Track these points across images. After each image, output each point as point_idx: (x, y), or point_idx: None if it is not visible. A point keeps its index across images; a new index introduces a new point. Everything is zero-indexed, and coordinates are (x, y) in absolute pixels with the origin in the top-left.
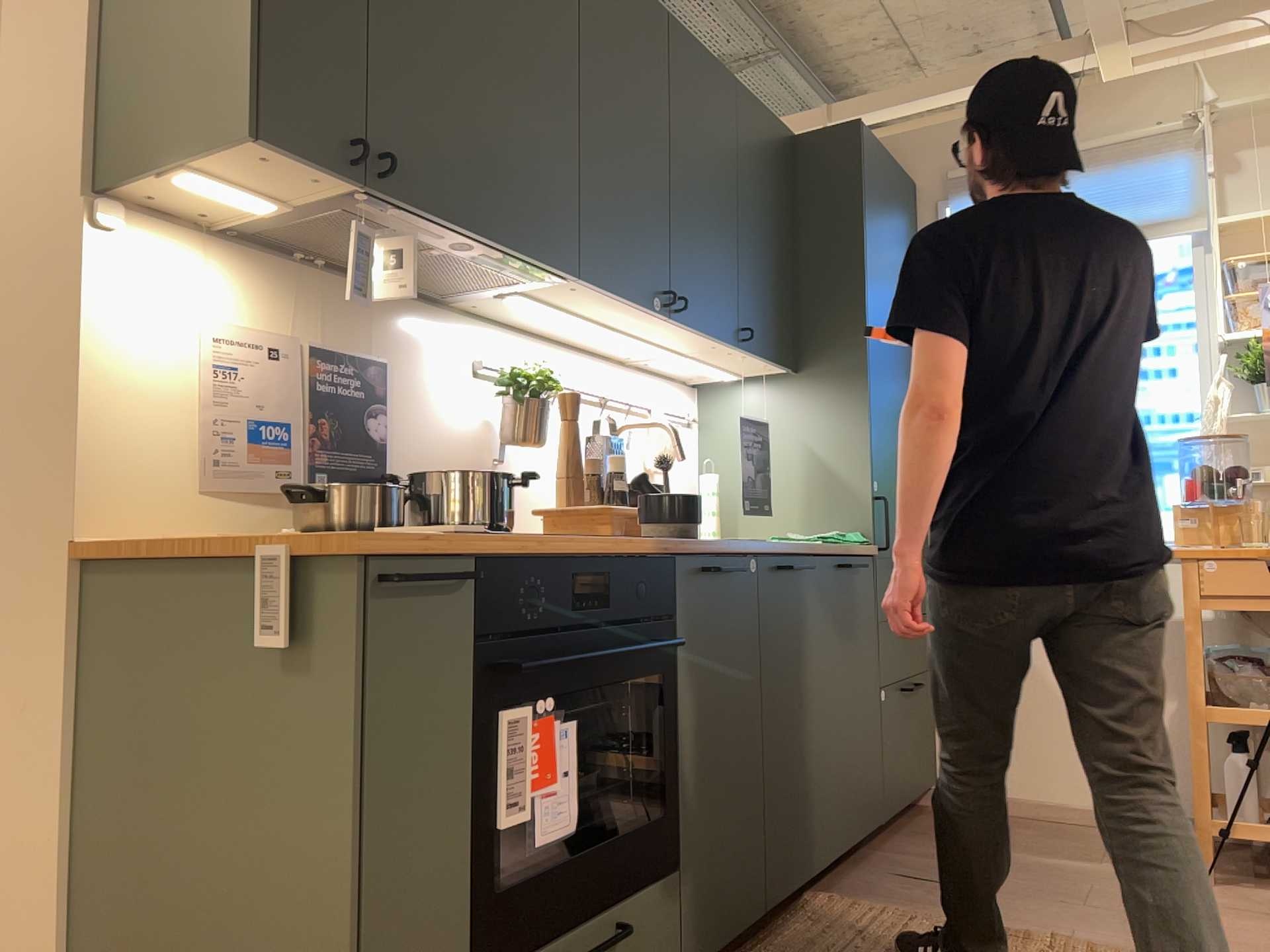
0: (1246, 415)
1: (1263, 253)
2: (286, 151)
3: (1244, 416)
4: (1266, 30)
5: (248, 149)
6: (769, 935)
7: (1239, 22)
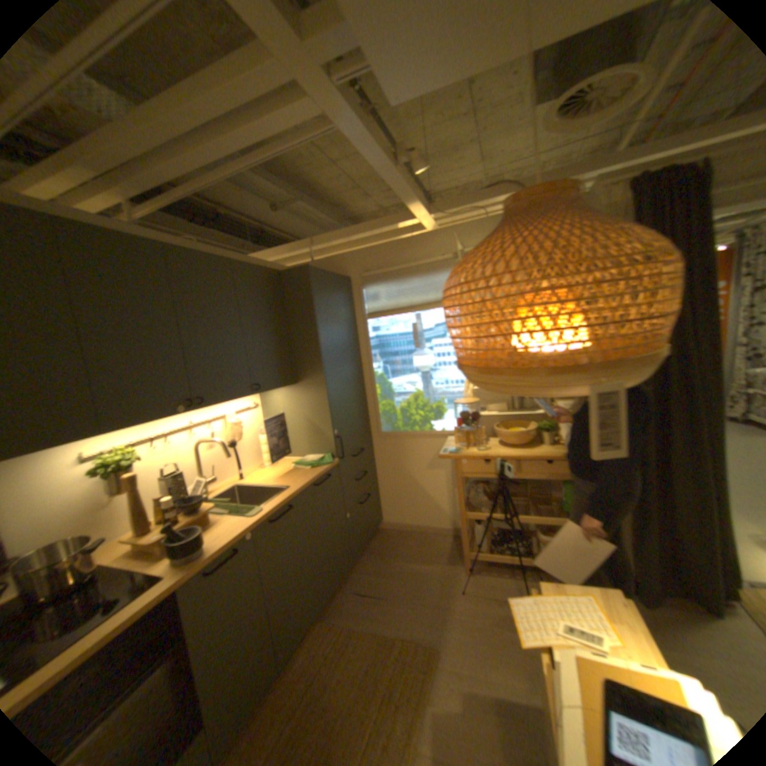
0: None
1: None
2: None
3: None
4: (485, 211)
5: None
6: (285, 672)
7: (473, 209)
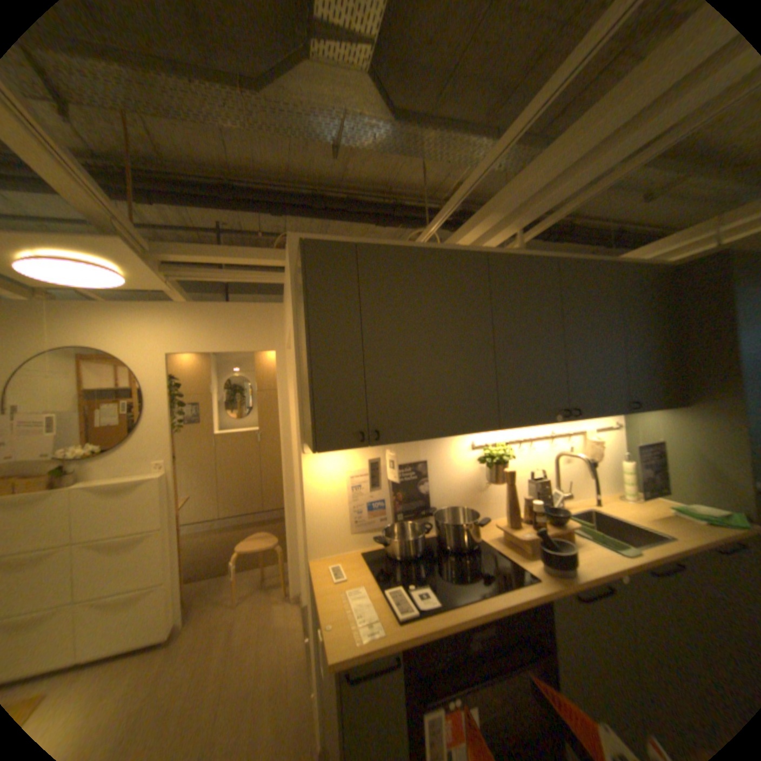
0: None
1: None
2: (331, 448)
3: None
4: None
5: (318, 451)
6: None
7: None
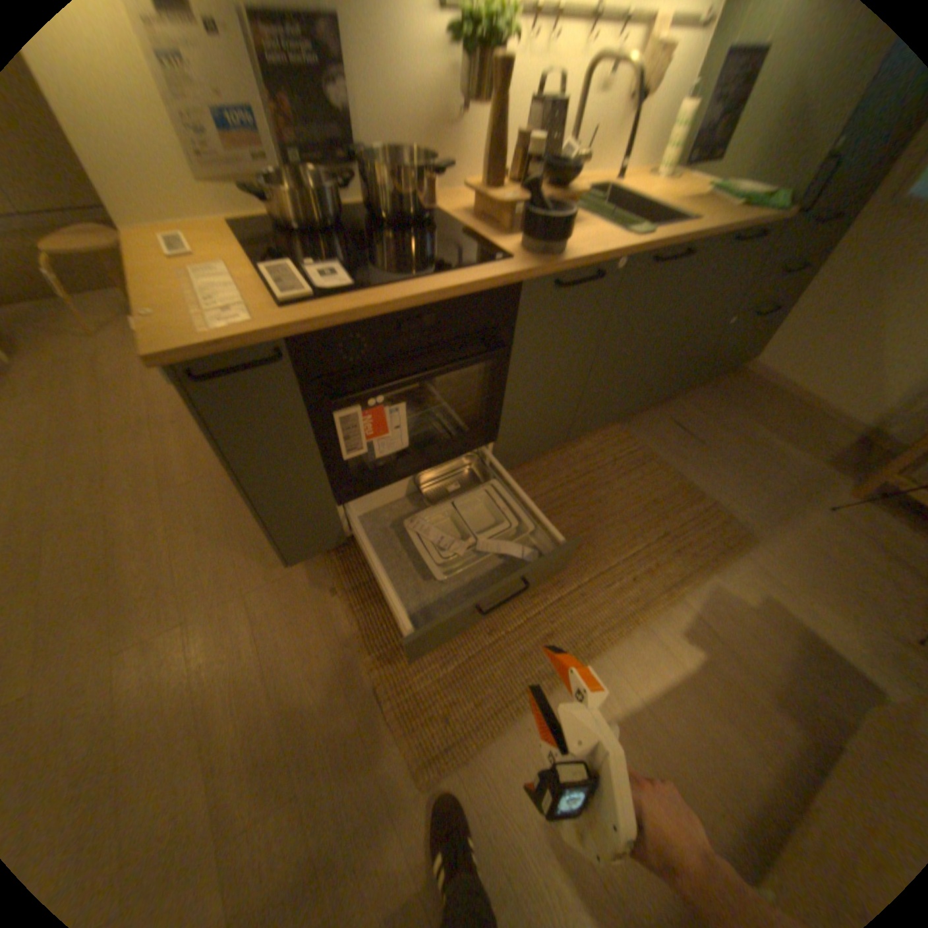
0: None
1: None
2: None
3: None
4: None
5: None
6: (568, 445)
7: None
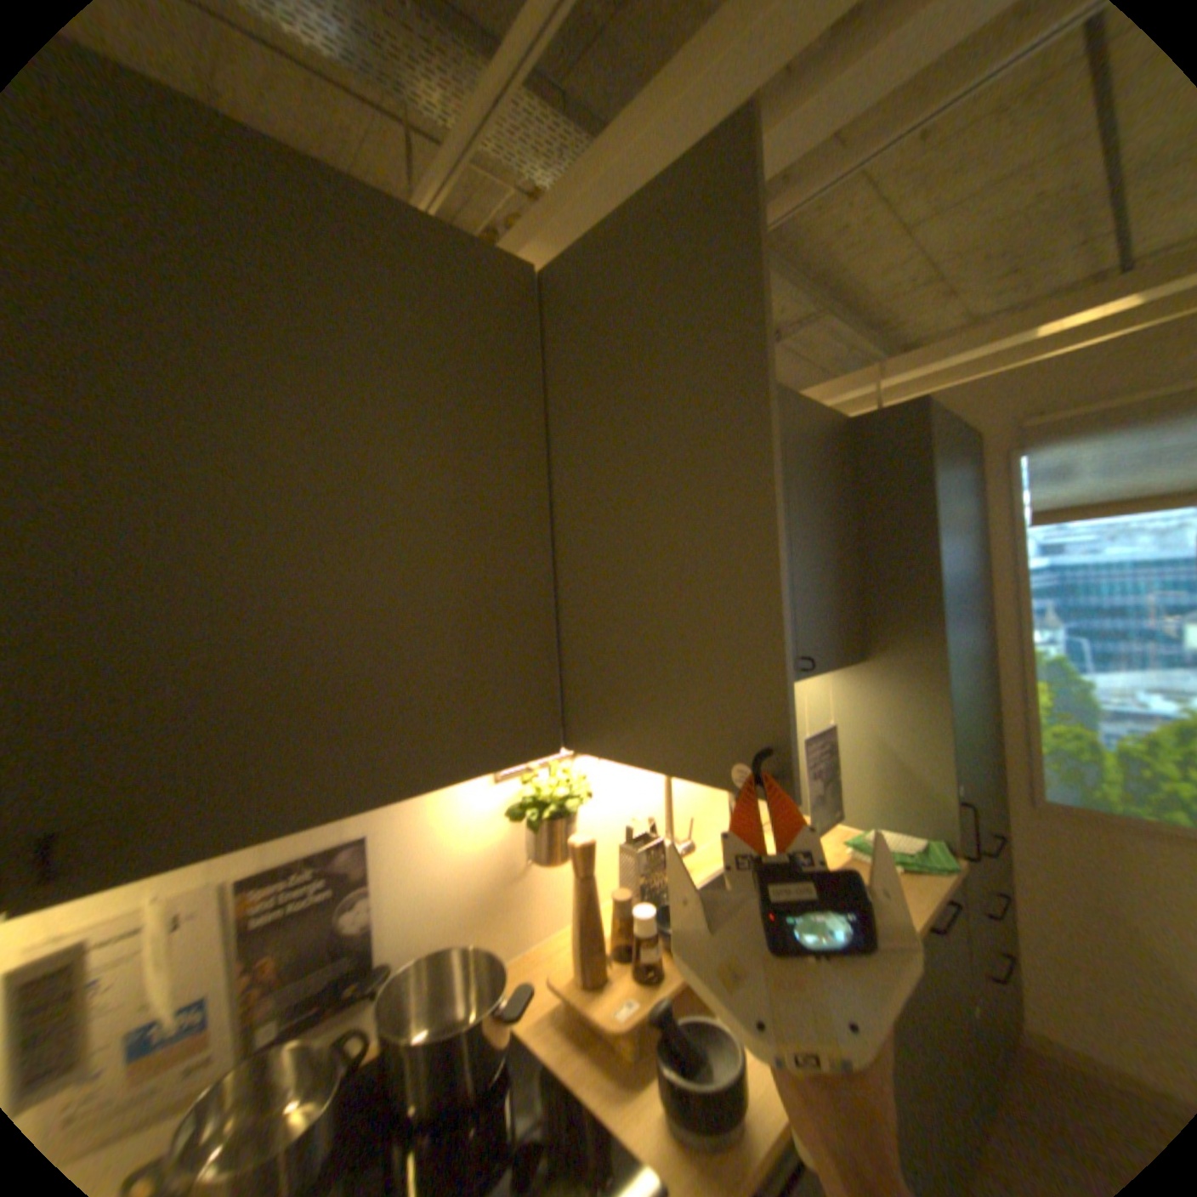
0: None
1: None
2: None
3: None
4: None
5: None
6: None
7: None
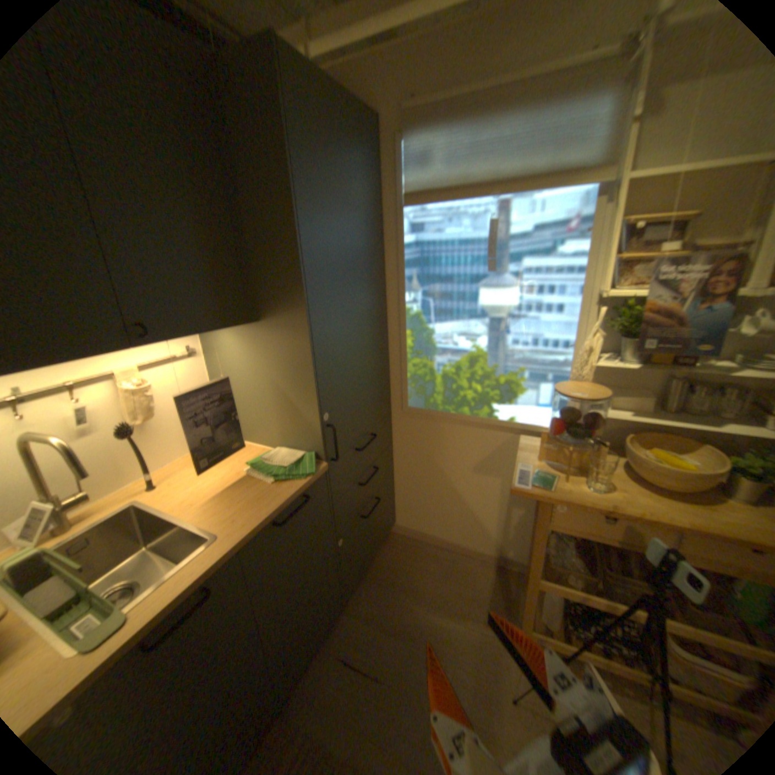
0: (612, 364)
1: (662, 206)
2: None
3: (611, 365)
4: None
5: None
6: None
7: None
